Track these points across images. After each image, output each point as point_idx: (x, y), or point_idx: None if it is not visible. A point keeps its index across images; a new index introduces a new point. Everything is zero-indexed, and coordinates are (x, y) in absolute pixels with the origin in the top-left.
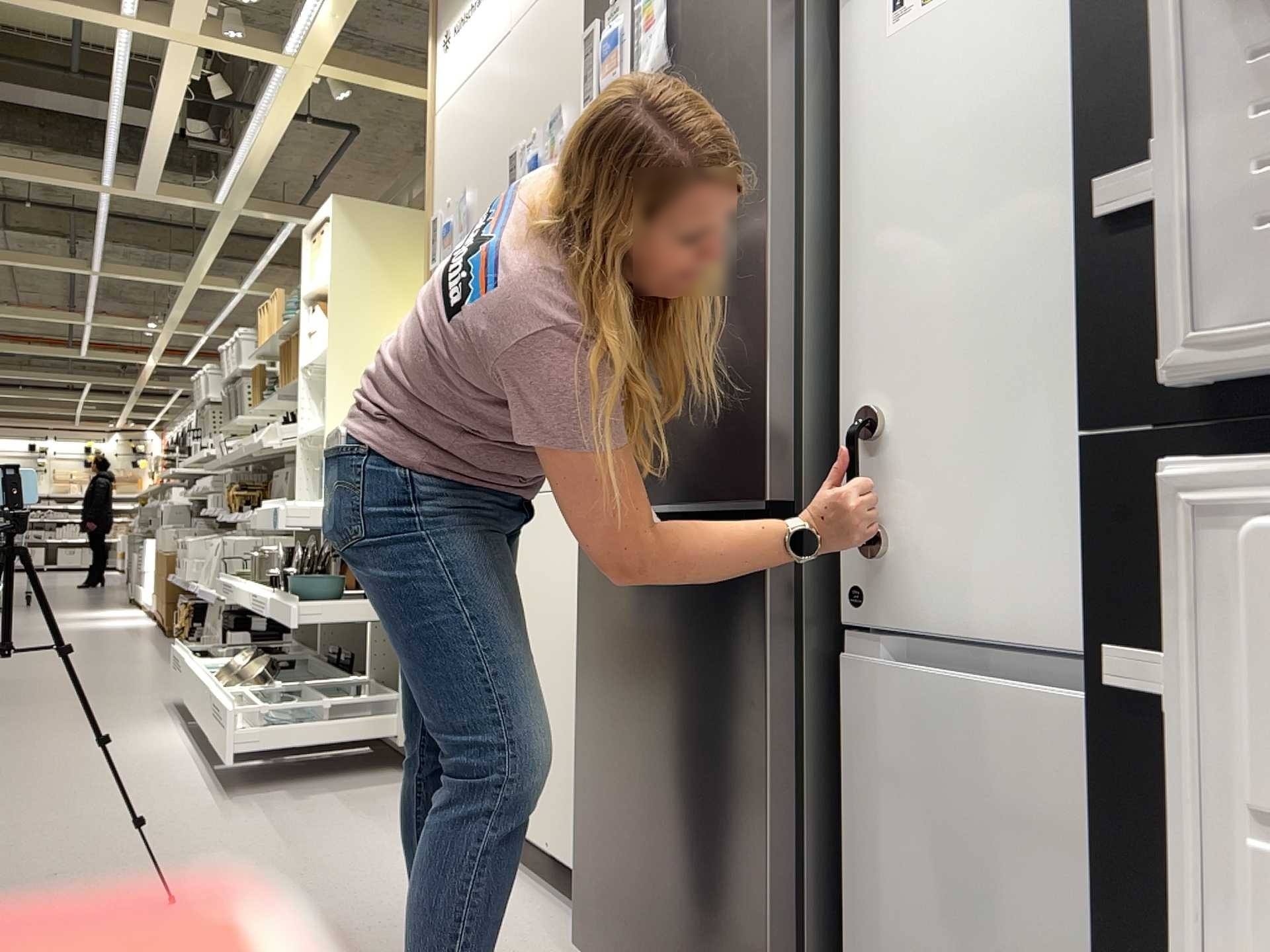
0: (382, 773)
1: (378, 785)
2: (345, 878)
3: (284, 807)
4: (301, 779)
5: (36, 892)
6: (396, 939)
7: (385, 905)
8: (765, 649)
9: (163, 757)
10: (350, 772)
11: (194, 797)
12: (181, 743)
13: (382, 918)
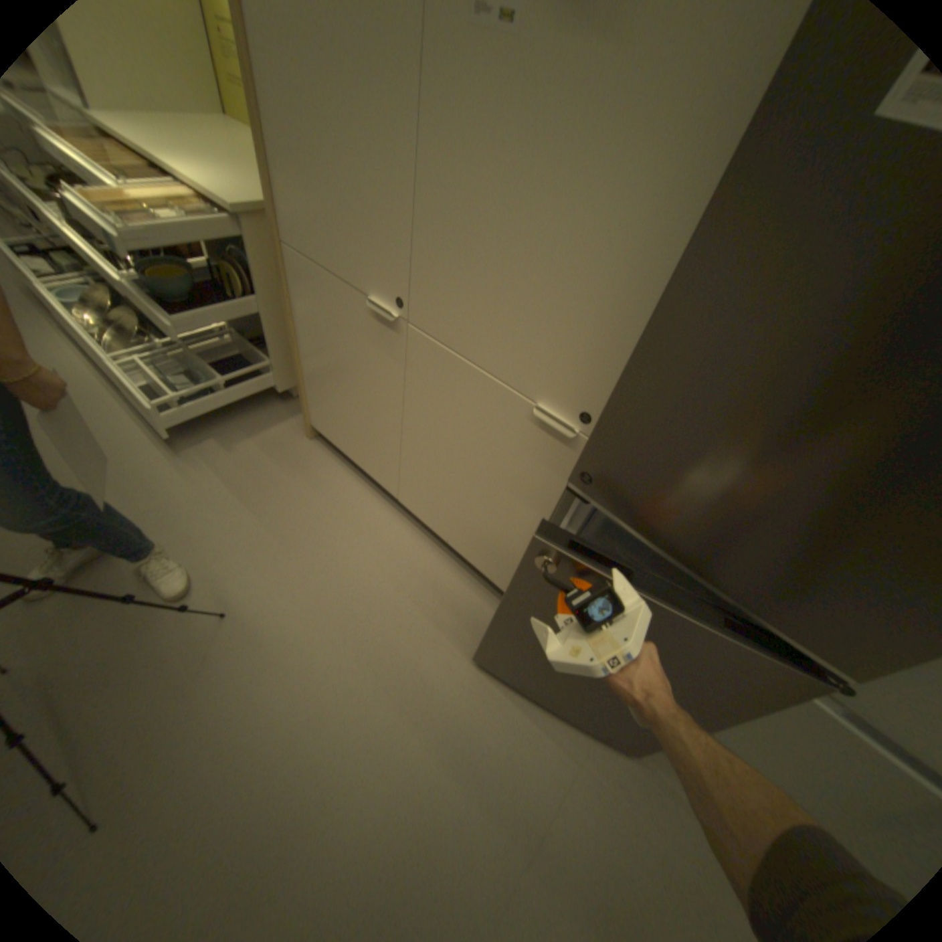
0: (271, 406)
1: (277, 424)
2: (319, 552)
3: (226, 461)
4: (217, 420)
5: (105, 614)
6: (386, 619)
7: (360, 581)
8: (771, 705)
9: (81, 391)
10: (247, 406)
11: (148, 455)
12: (83, 366)
13: (366, 597)
